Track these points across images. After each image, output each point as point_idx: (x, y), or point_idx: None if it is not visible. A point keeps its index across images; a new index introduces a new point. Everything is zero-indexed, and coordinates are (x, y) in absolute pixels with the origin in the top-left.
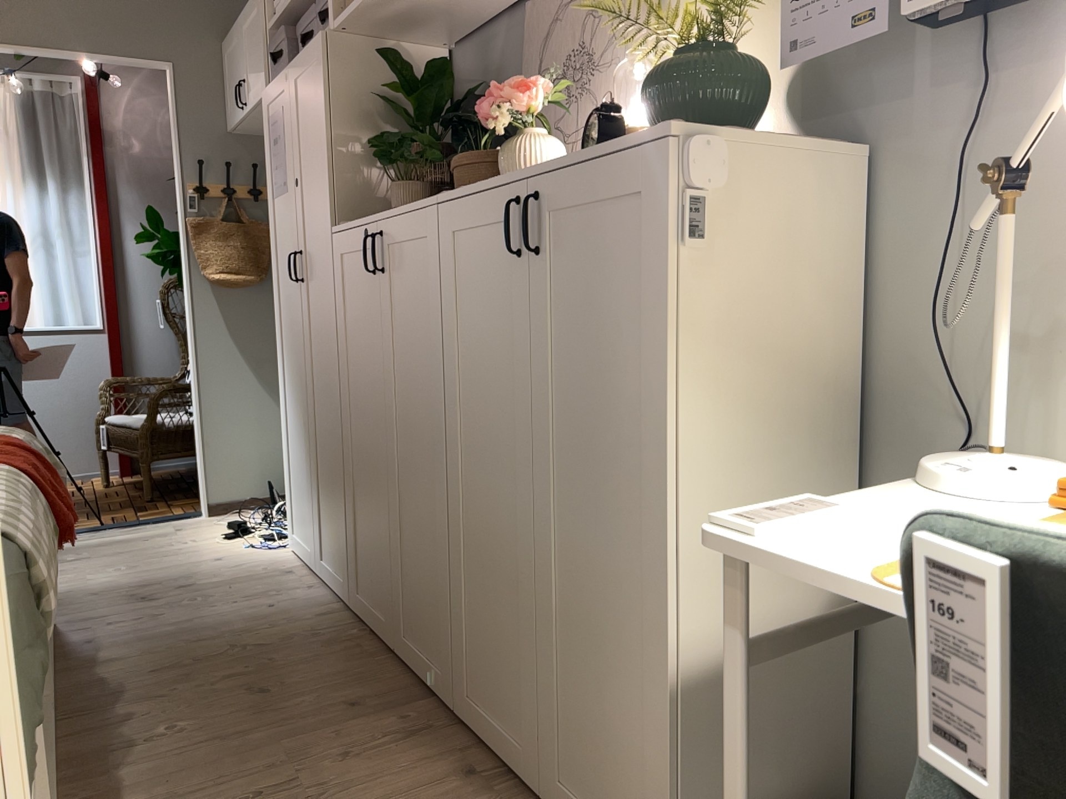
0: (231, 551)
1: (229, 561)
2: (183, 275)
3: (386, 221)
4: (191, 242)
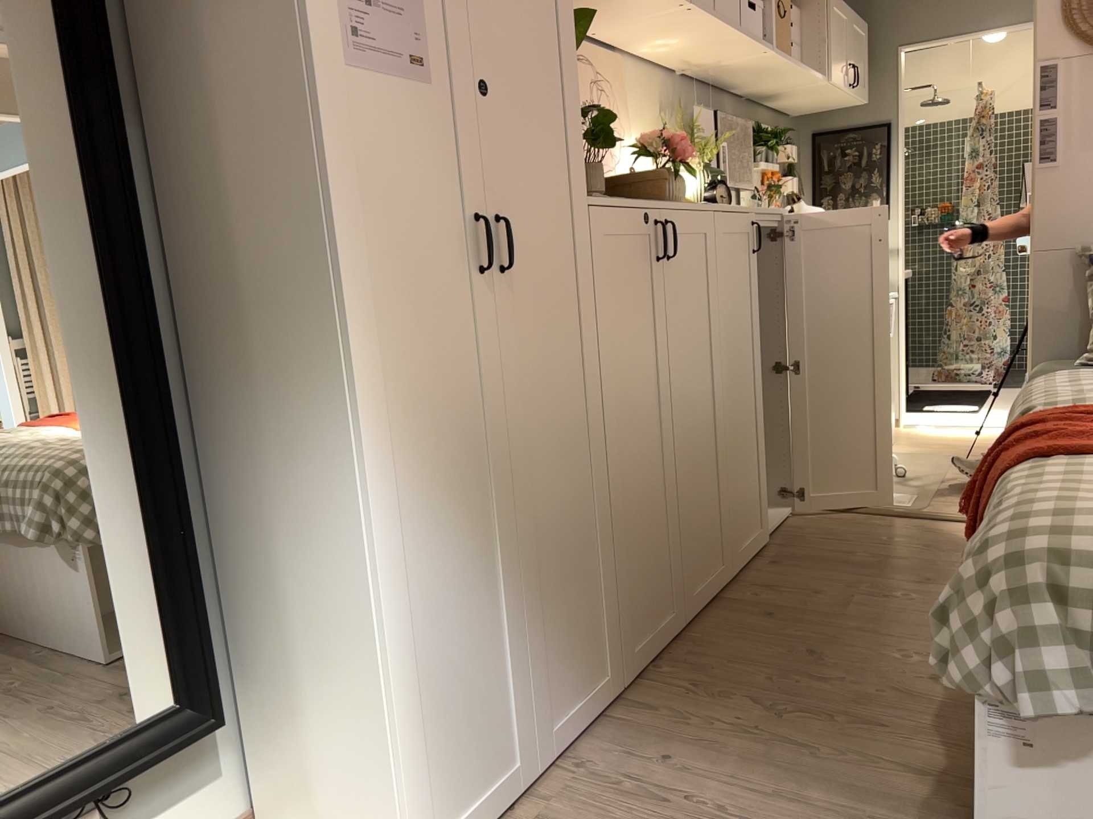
0: None
1: None
2: None
3: (673, 210)
4: None
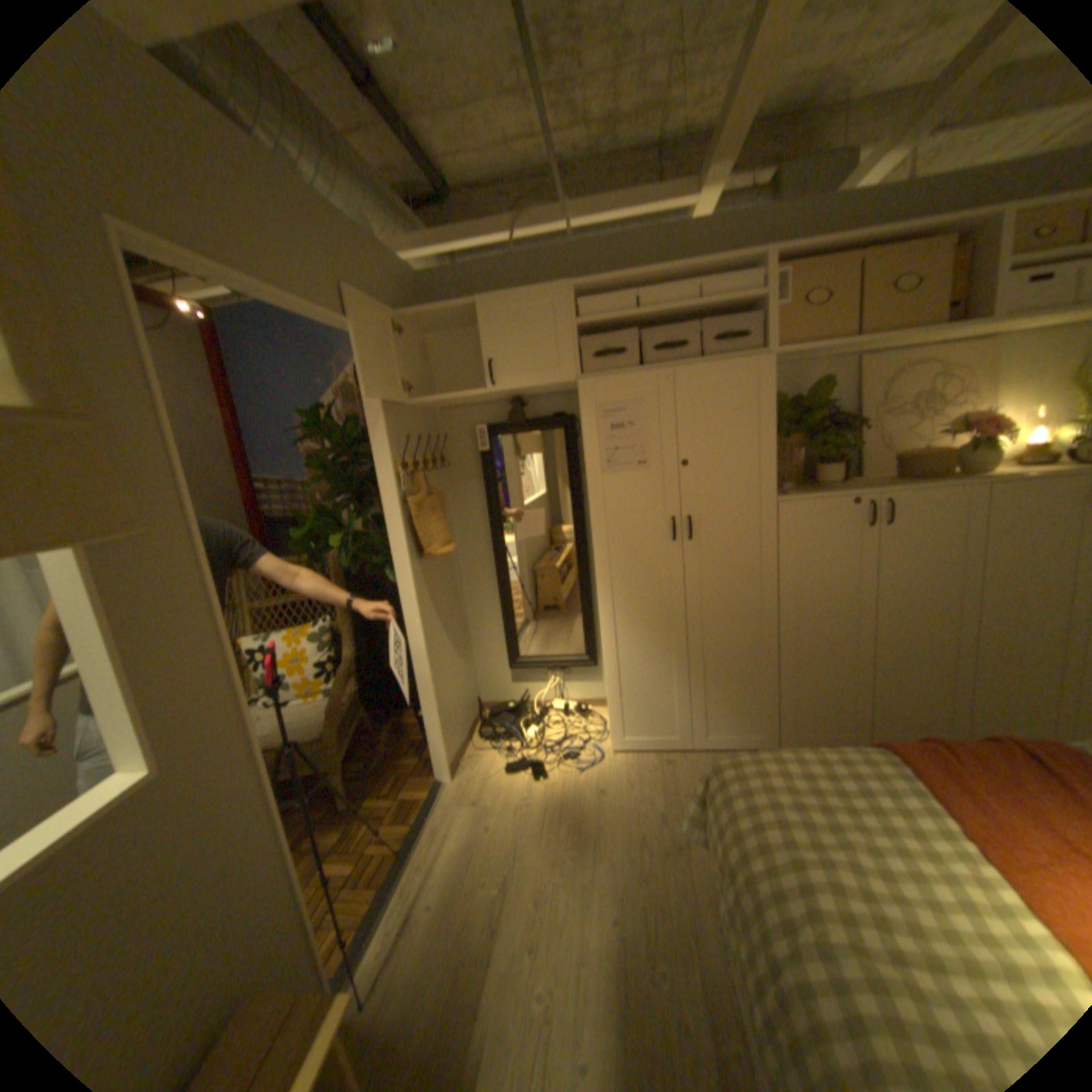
0: (584, 782)
1: (613, 787)
2: (395, 559)
3: (903, 494)
4: (404, 523)
